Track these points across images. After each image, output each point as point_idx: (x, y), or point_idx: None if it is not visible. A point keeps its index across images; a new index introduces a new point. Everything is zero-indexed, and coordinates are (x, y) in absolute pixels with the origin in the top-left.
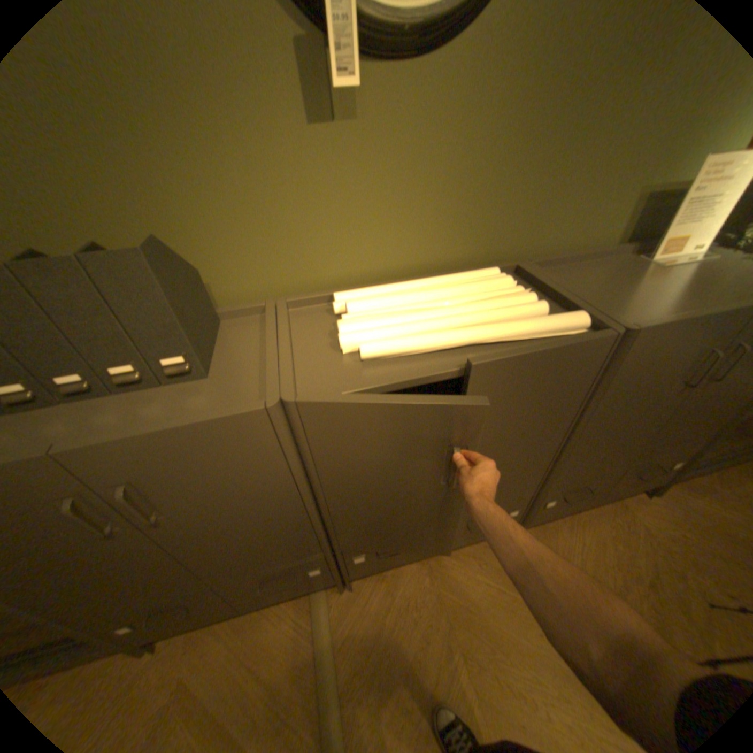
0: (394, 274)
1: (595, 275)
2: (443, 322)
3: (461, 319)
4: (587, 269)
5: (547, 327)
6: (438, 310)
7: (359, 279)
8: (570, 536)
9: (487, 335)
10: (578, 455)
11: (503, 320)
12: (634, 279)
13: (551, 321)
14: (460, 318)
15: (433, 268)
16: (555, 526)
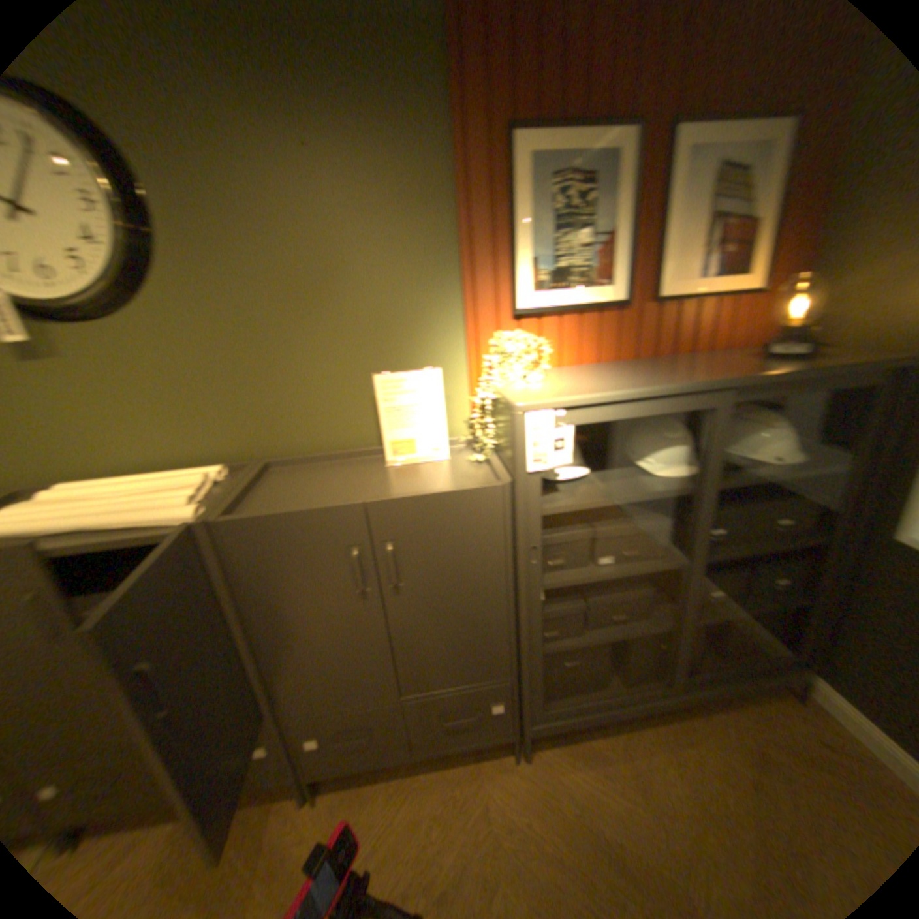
0: (134, 470)
1: (314, 474)
2: (75, 512)
3: (93, 510)
4: (319, 468)
5: (147, 518)
6: (91, 502)
7: (99, 474)
8: (379, 809)
9: (88, 524)
10: (281, 670)
11: (119, 511)
12: (336, 479)
13: (154, 513)
14: (93, 508)
15: (173, 466)
16: (370, 792)
